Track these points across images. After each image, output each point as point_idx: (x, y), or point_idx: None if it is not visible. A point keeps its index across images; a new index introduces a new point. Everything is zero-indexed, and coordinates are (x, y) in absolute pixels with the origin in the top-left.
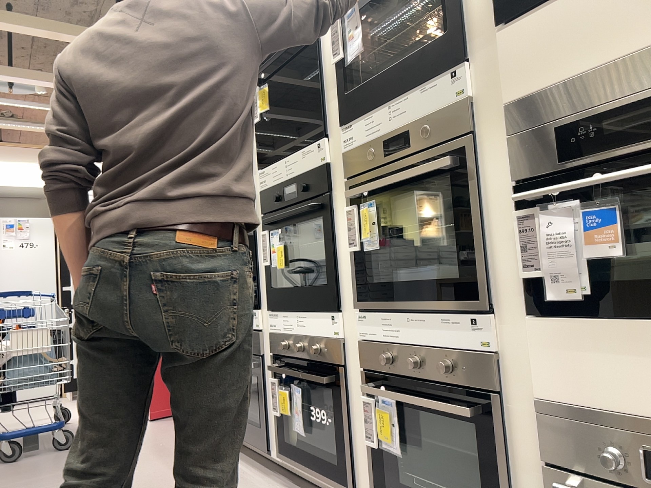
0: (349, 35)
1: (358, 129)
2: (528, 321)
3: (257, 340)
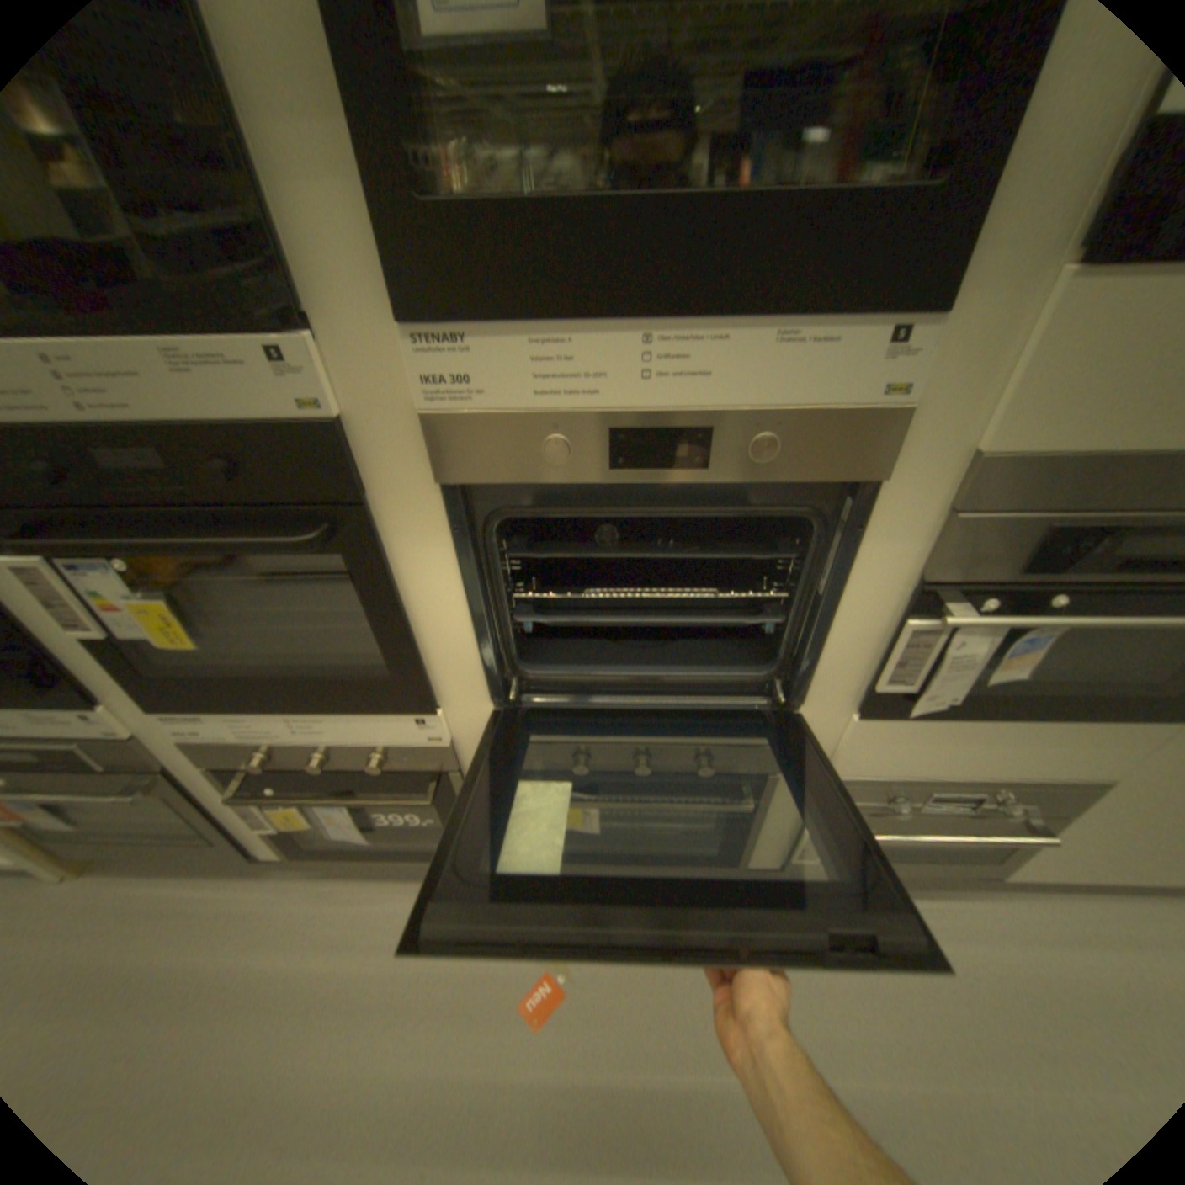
0: None
1: (501, 363)
2: (857, 726)
3: (126, 756)
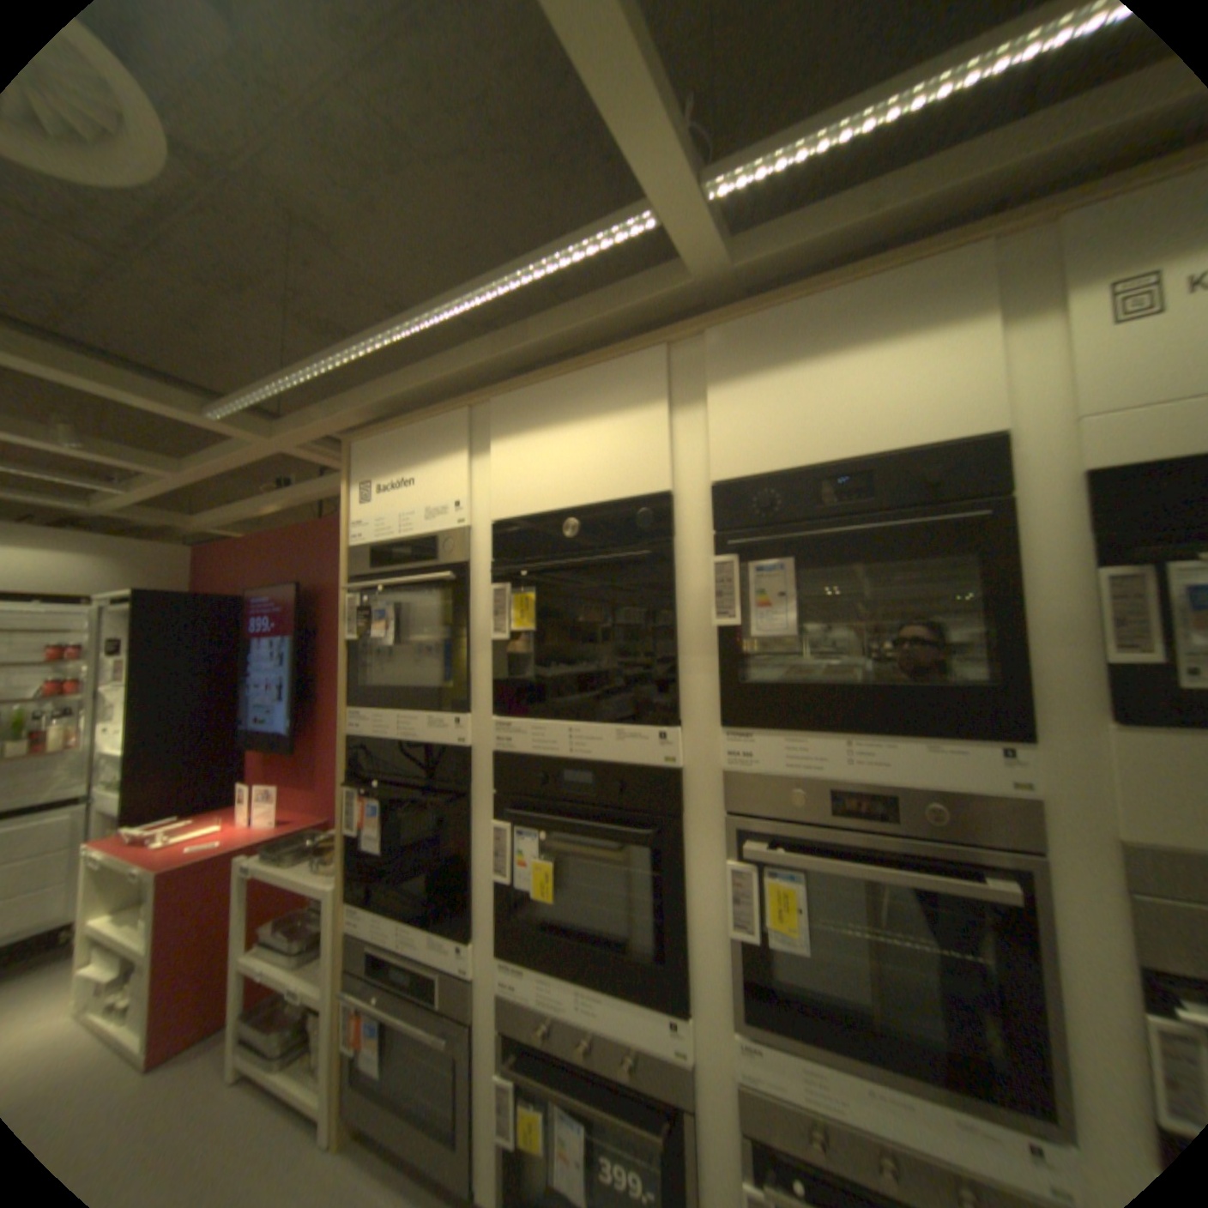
0: (761, 597)
1: (769, 750)
2: None
3: (461, 1000)
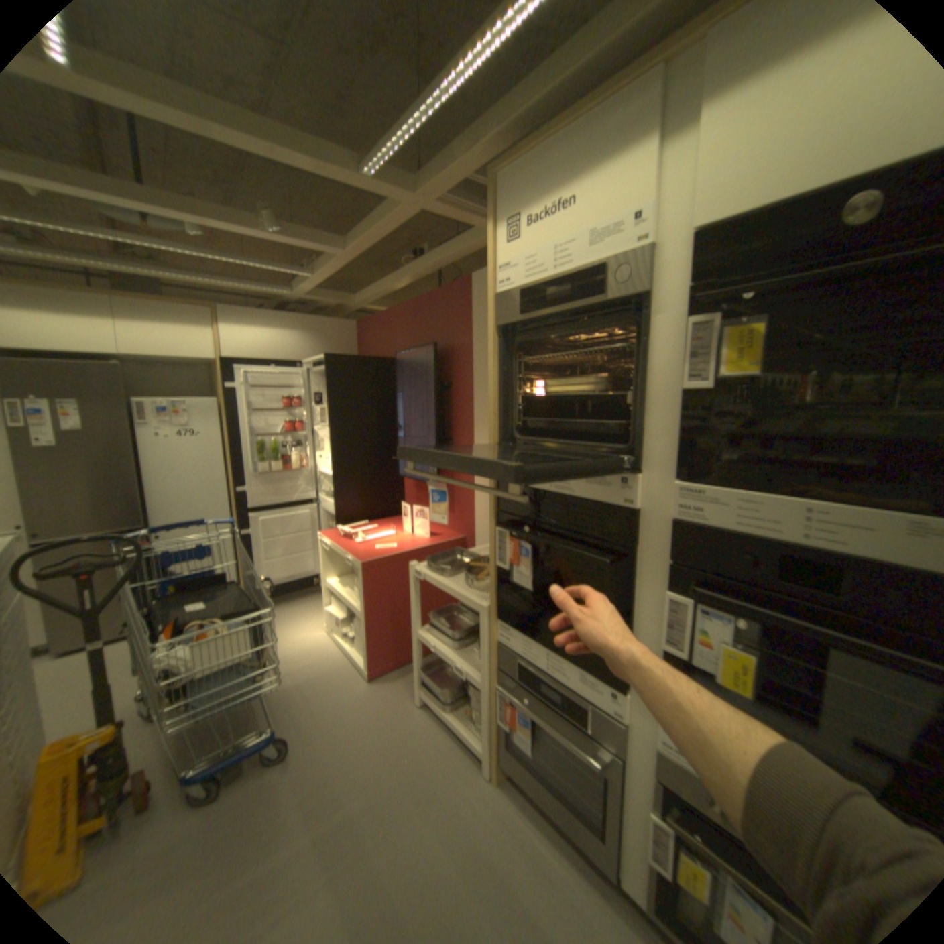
0: None
1: None
2: None
3: (616, 736)
